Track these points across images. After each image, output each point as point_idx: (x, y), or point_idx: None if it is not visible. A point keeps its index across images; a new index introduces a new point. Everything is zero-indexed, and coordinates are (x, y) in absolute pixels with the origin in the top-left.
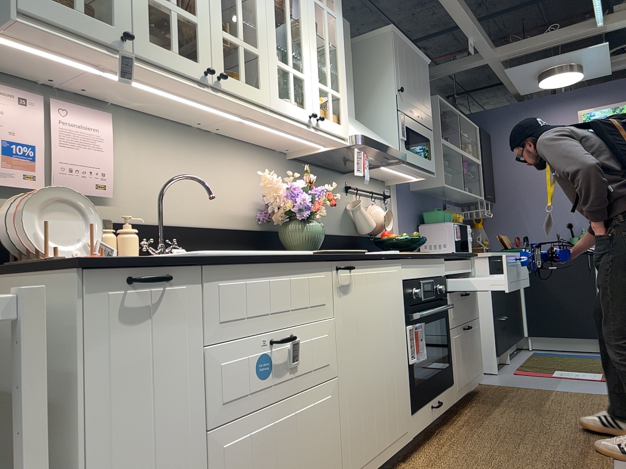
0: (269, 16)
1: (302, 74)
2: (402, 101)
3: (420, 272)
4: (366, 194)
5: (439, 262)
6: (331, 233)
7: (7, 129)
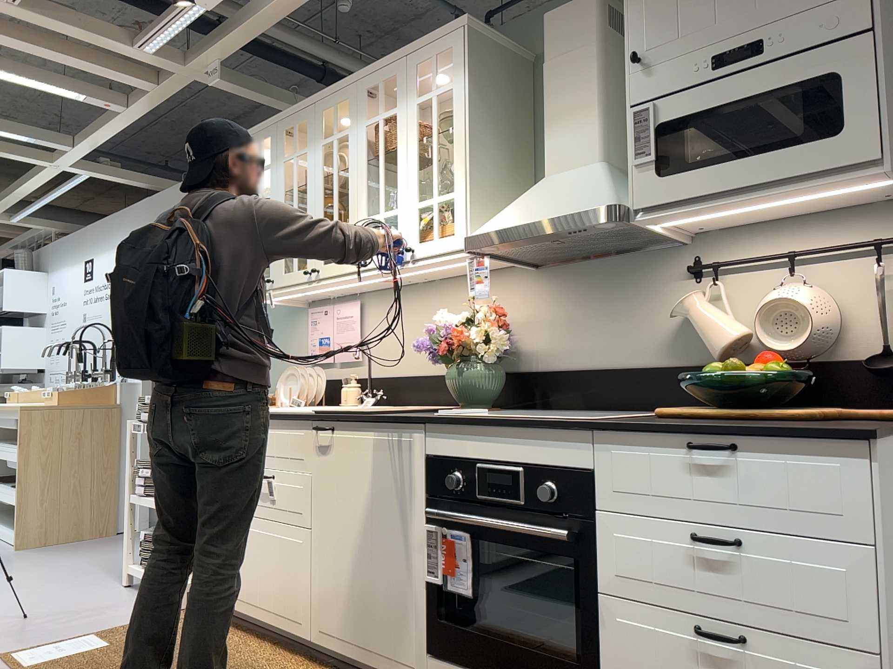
0: (359, 179)
1: (393, 210)
2: (645, 77)
3: (476, 450)
4: (782, 261)
5: (558, 437)
6: (631, 366)
7: (319, 330)
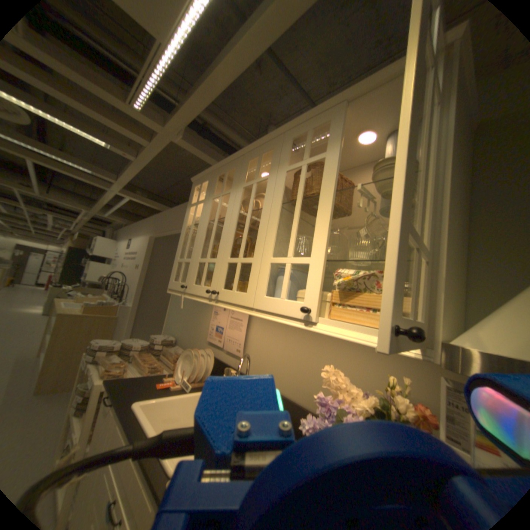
0: (272, 219)
1: (307, 258)
2: None
3: None
4: None
5: None
6: None
7: (219, 321)
